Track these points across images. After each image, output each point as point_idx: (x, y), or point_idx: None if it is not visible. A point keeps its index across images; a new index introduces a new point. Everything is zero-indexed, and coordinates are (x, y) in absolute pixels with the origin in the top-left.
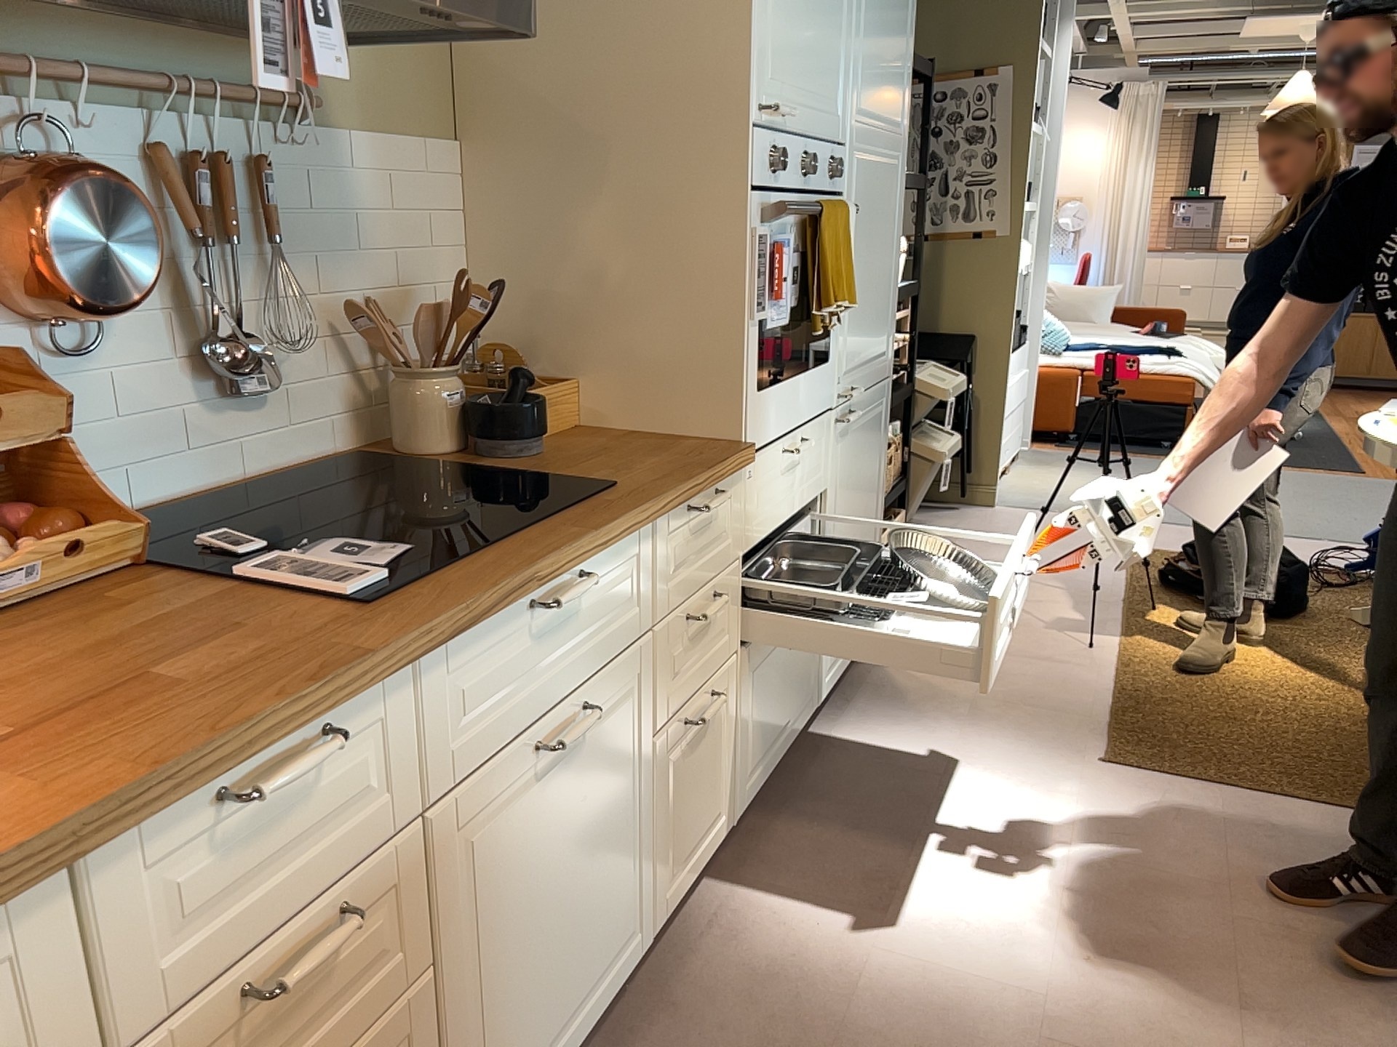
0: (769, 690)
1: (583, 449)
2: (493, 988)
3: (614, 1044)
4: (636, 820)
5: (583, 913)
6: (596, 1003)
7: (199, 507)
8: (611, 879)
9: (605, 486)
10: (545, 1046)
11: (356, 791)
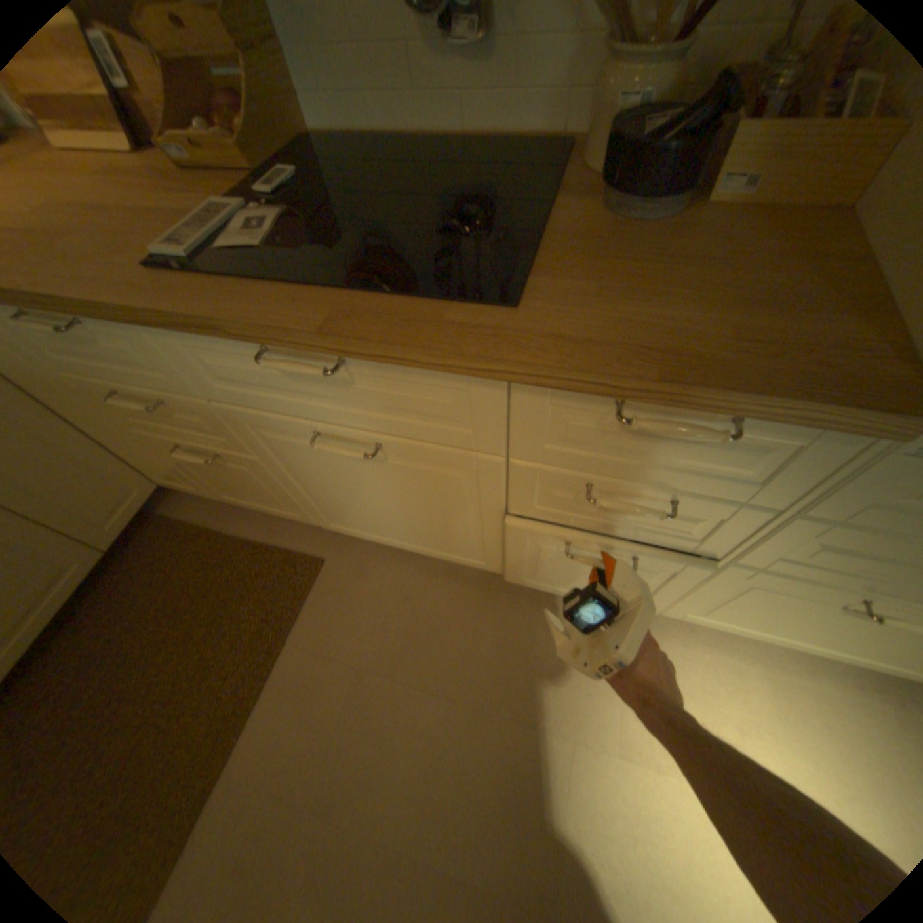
0: (795, 615)
1: (703, 242)
2: (322, 493)
3: (458, 573)
4: (483, 530)
5: (412, 522)
6: (437, 554)
7: (421, 144)
8: (446, 531)
9: (516, 298)
10: (385, 535)
11: (137, 360)
